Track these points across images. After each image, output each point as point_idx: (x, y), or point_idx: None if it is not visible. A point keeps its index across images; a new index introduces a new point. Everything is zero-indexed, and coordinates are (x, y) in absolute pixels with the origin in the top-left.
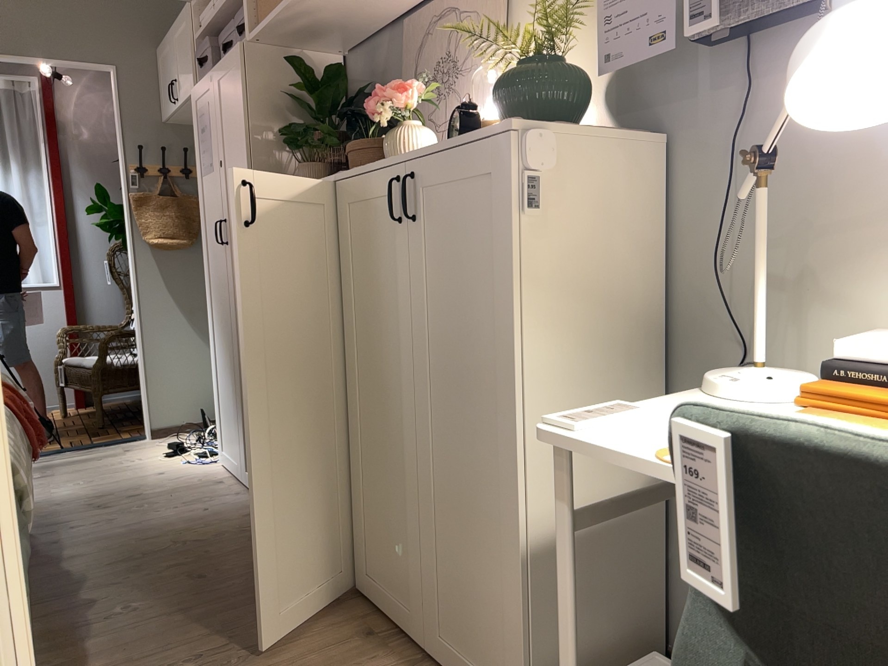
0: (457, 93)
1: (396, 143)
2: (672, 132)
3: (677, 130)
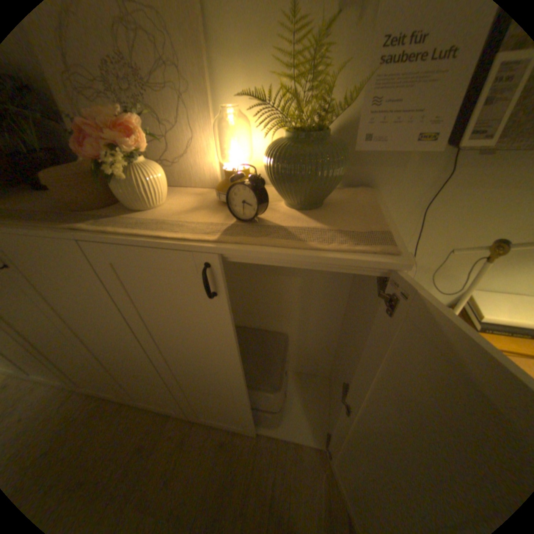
0: (148, 105)
1: (133, 185)
2: (379, 183)
3: (382, 182)
